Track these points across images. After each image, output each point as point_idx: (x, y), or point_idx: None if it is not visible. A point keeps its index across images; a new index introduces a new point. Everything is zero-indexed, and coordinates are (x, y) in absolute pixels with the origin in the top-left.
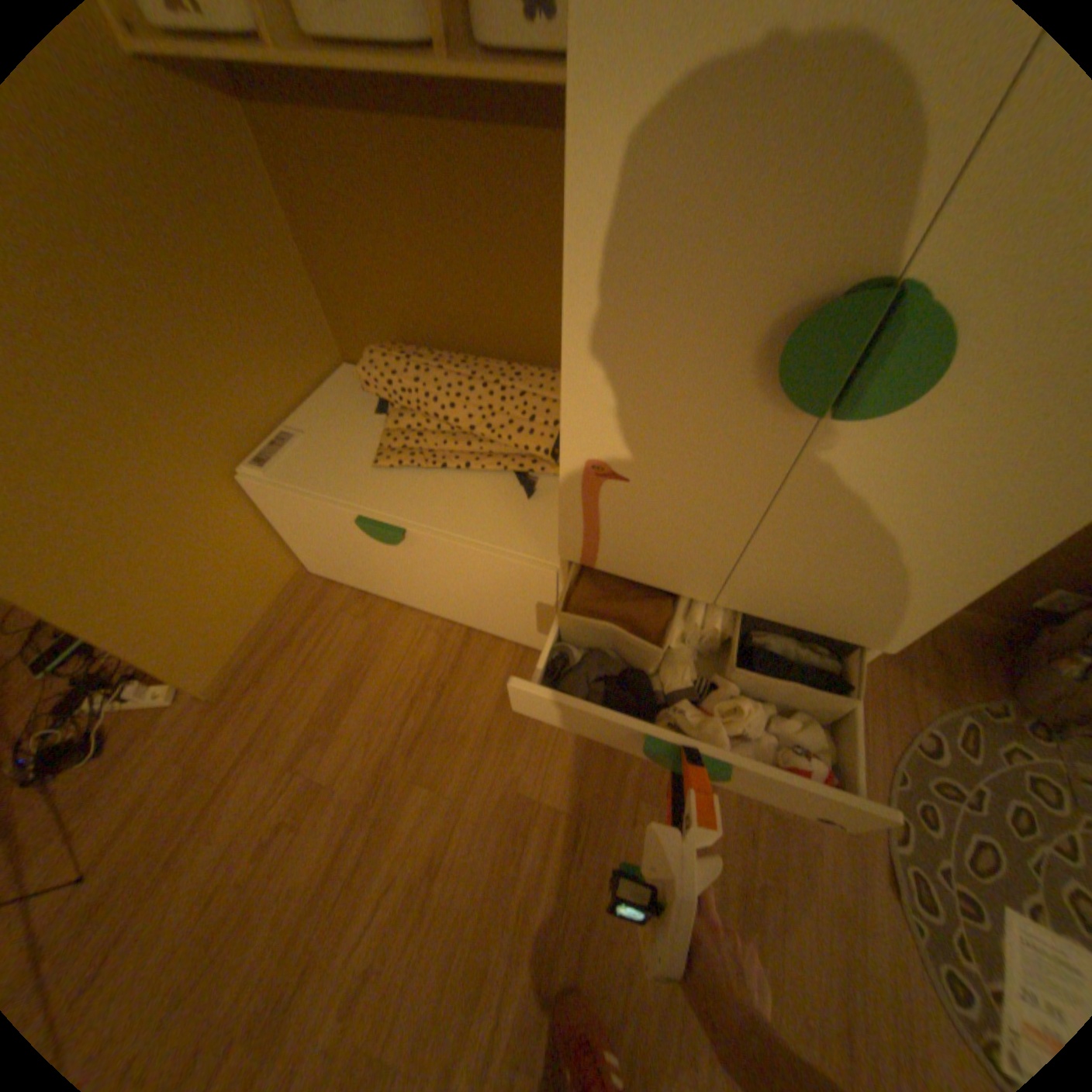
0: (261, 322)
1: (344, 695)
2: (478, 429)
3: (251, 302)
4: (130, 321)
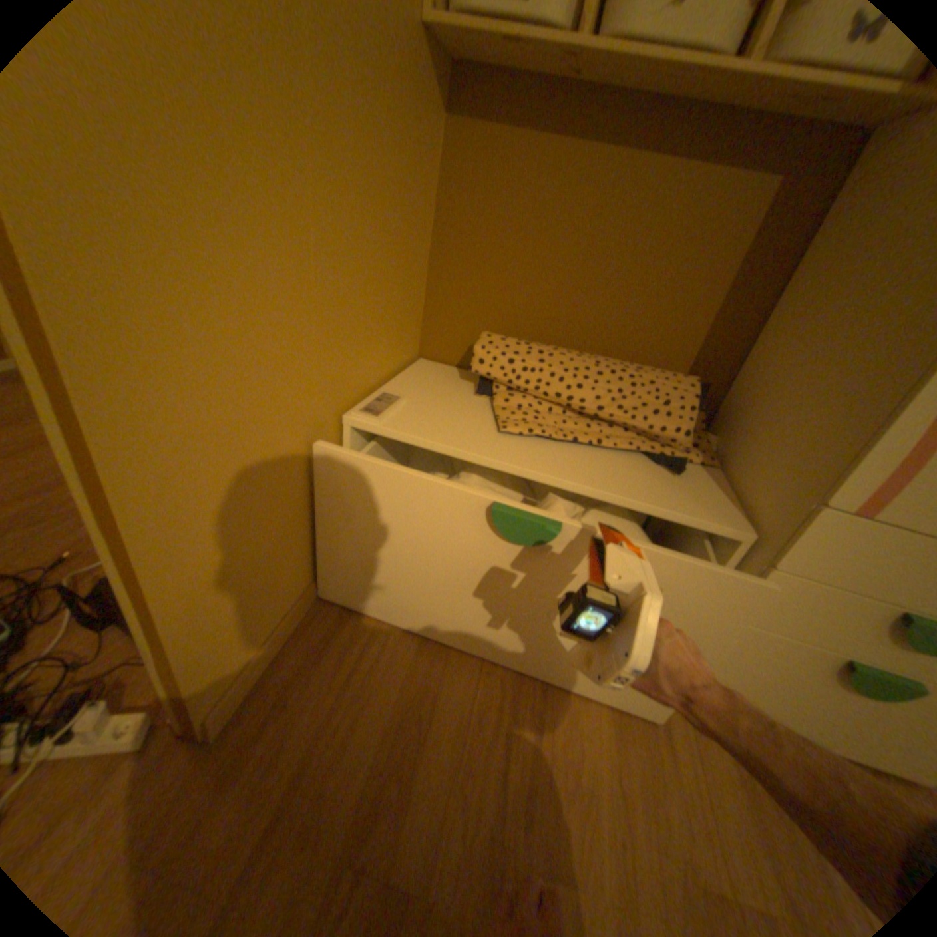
0: (399, 284)
1: (412, 728)
2: (605, 409)
3: (401, 263)
4: (346, 211)
